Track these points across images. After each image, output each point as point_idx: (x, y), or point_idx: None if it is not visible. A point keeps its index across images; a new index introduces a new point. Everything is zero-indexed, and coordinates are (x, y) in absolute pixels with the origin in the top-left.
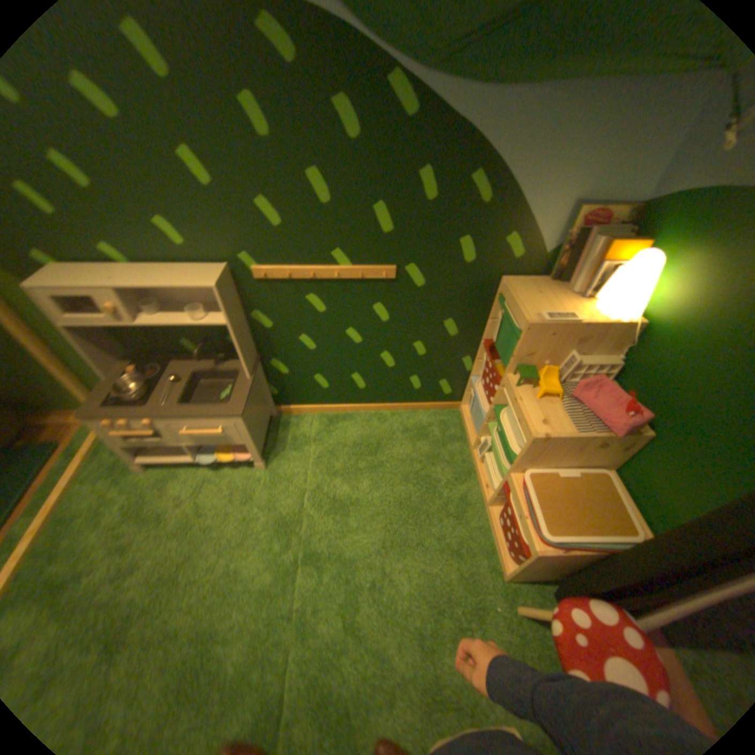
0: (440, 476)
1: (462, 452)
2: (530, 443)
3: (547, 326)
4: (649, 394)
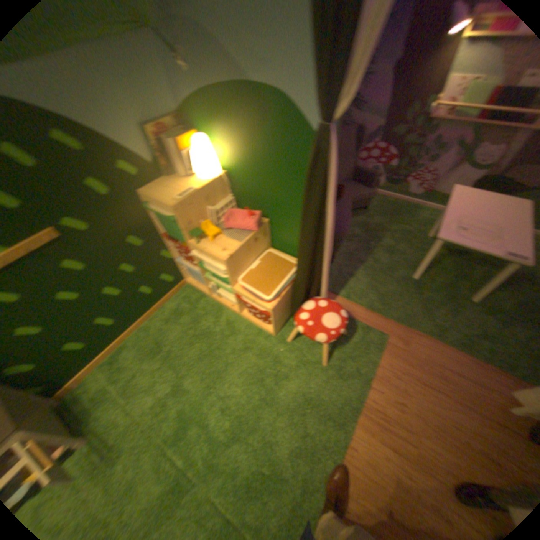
0: (208, 324)
1: (208, 302)
2: (226, 265)
3: (184, 201)
4: (253, 204)
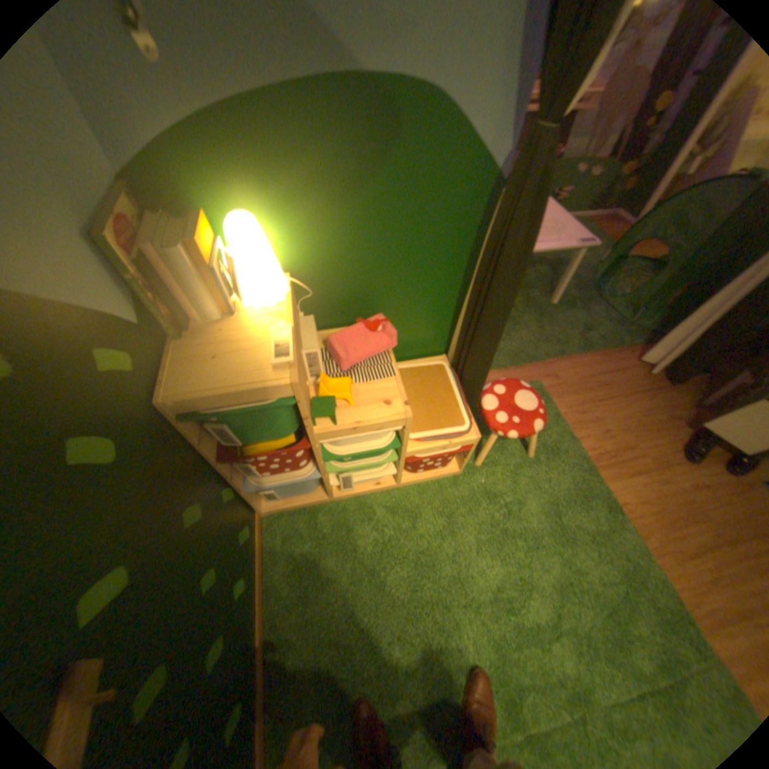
0: (367, 538)
1: (330, 511)
2: (408, 421)
3: (297, 361)
4: (346, 310)
